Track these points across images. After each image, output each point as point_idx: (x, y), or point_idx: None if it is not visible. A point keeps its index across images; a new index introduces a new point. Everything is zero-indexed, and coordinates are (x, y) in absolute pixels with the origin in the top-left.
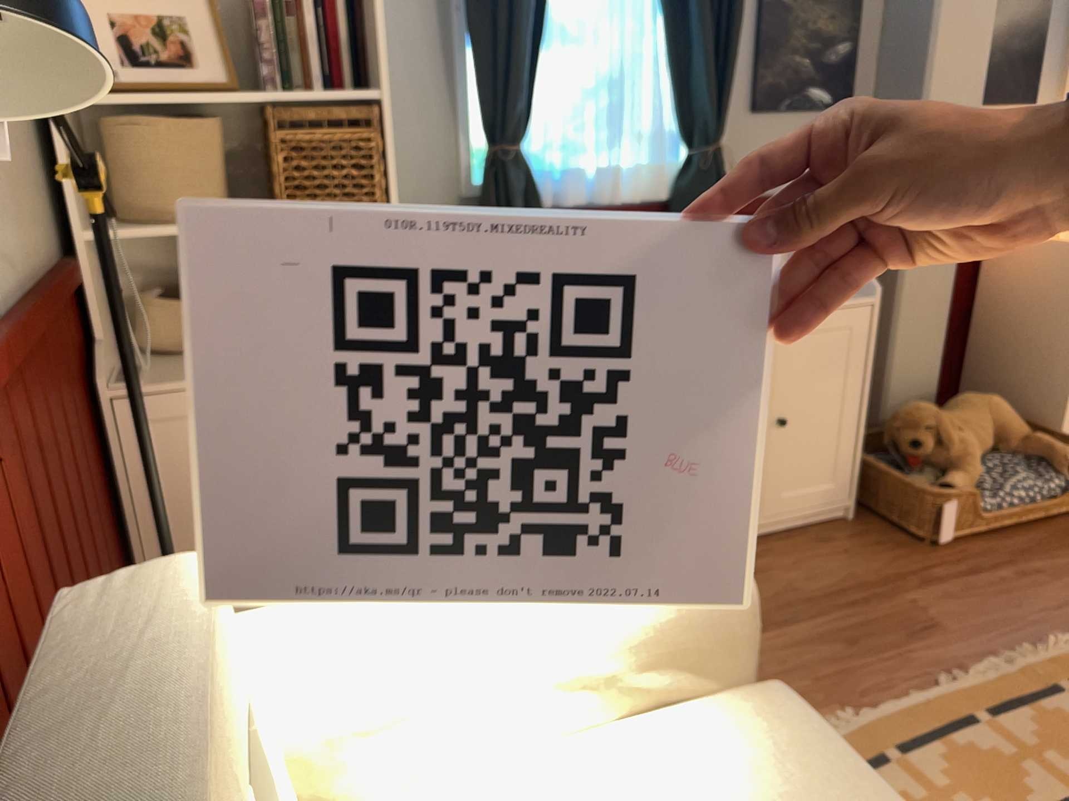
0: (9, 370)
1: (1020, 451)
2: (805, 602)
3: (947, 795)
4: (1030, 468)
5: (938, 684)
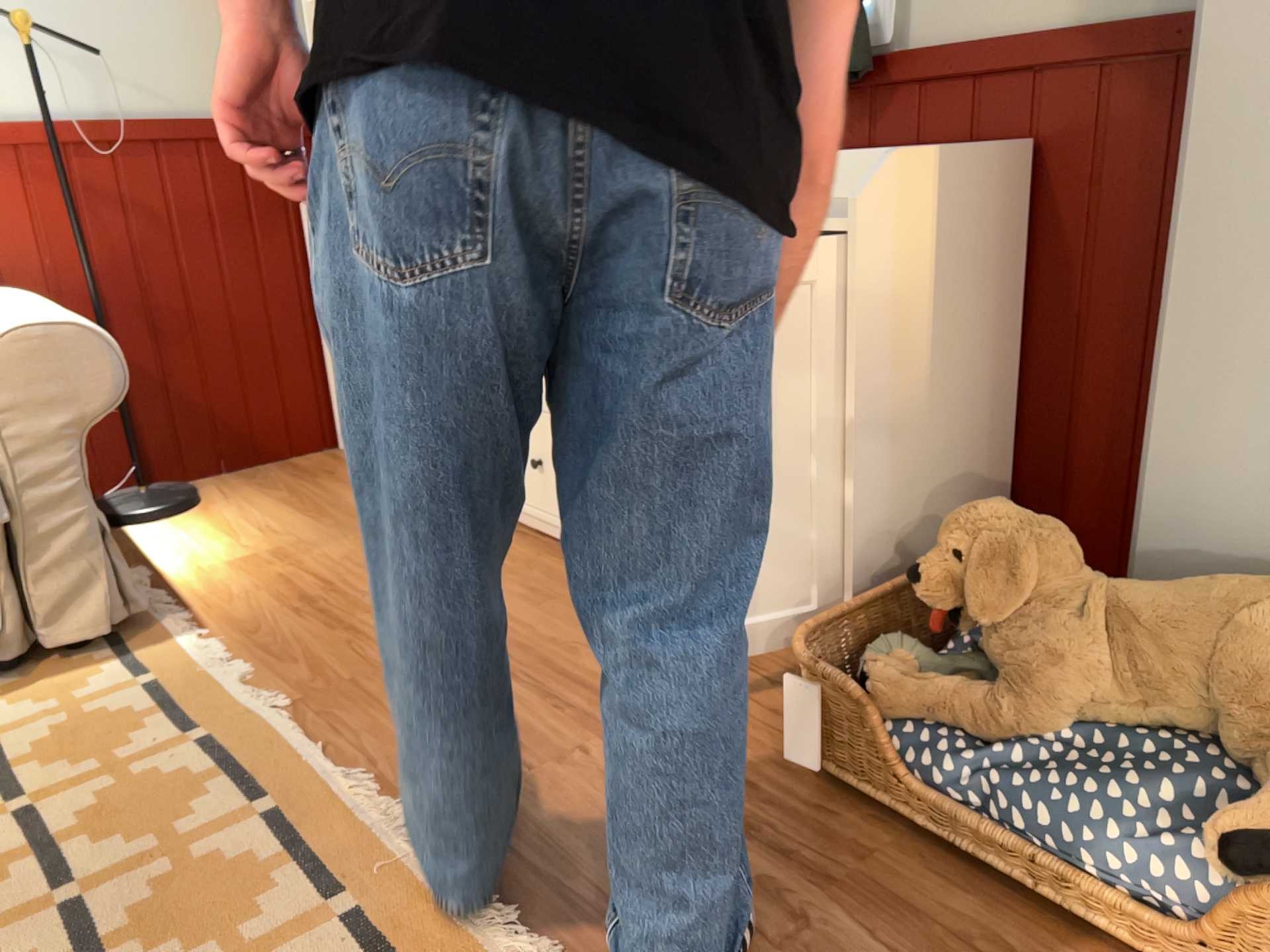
0: (109, 156)
1: (1261, 773)
2: (541, 660)
3: (120, 770)
4: (1193, 806)
5: (347, 768)
